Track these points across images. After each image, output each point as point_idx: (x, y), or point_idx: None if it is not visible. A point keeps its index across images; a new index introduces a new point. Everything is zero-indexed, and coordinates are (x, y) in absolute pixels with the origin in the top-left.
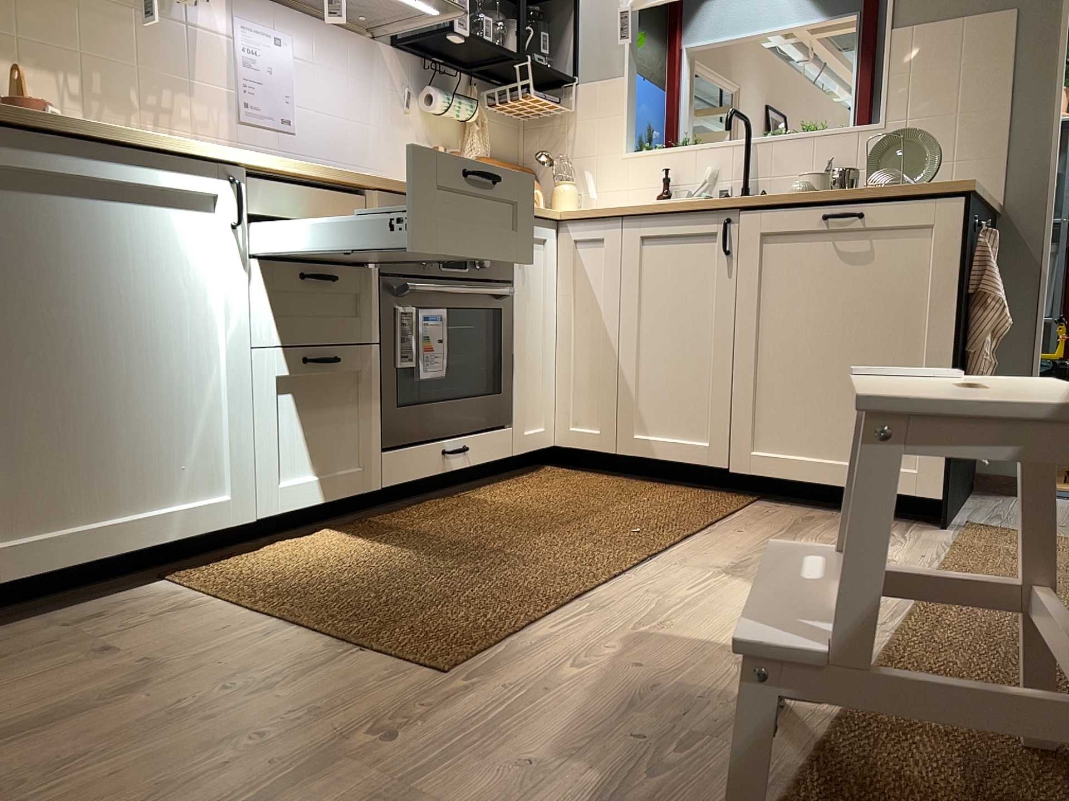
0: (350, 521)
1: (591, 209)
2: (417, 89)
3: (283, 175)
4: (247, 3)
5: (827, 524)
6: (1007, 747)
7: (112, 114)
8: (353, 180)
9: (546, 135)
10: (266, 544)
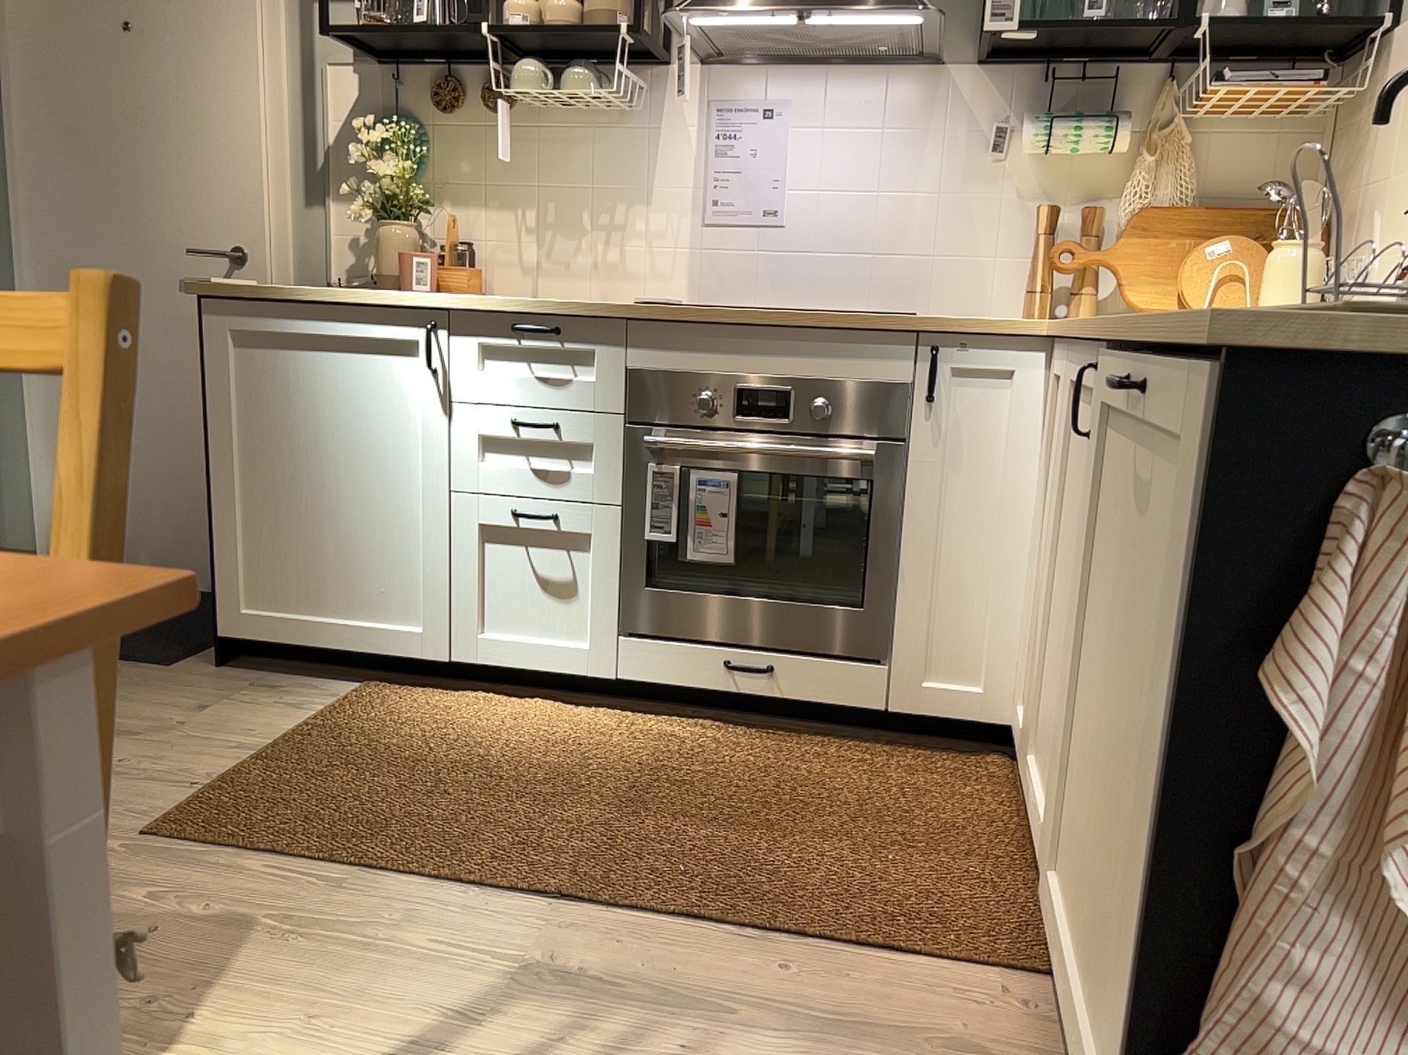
0: (596, 706)
1: (1059, 326)
2: (1023, 117)
3: (489, 314)
4: (722, 76)
5: None
6: None
7: (558, 237)
8: (579, 311)
9: (1348, 142)
10: (487, 692)
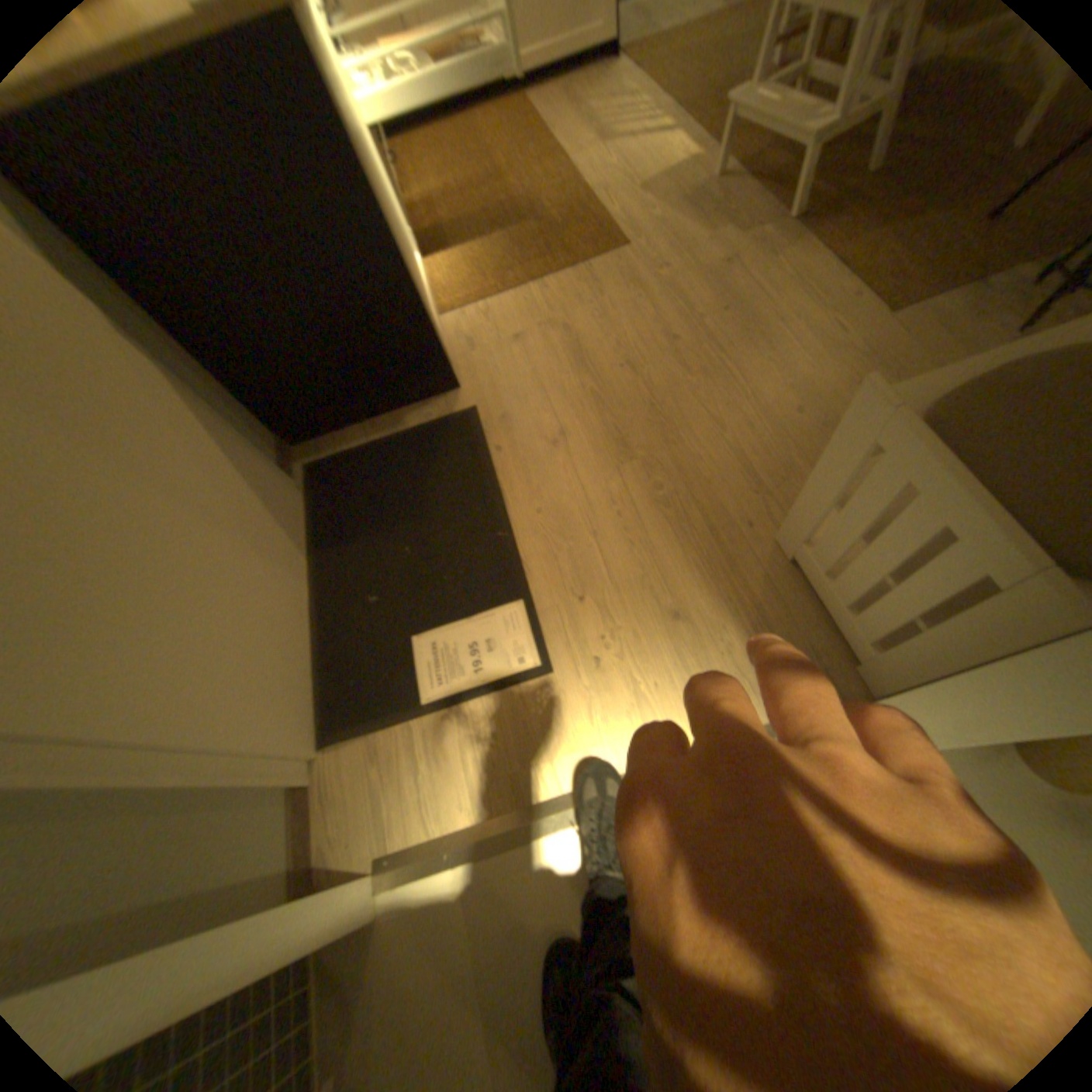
0: None
1: None
2: None
3: None
4: None
5: (579, 86)
6: (782, 135)
7: None
8: None
9: None
10: None
